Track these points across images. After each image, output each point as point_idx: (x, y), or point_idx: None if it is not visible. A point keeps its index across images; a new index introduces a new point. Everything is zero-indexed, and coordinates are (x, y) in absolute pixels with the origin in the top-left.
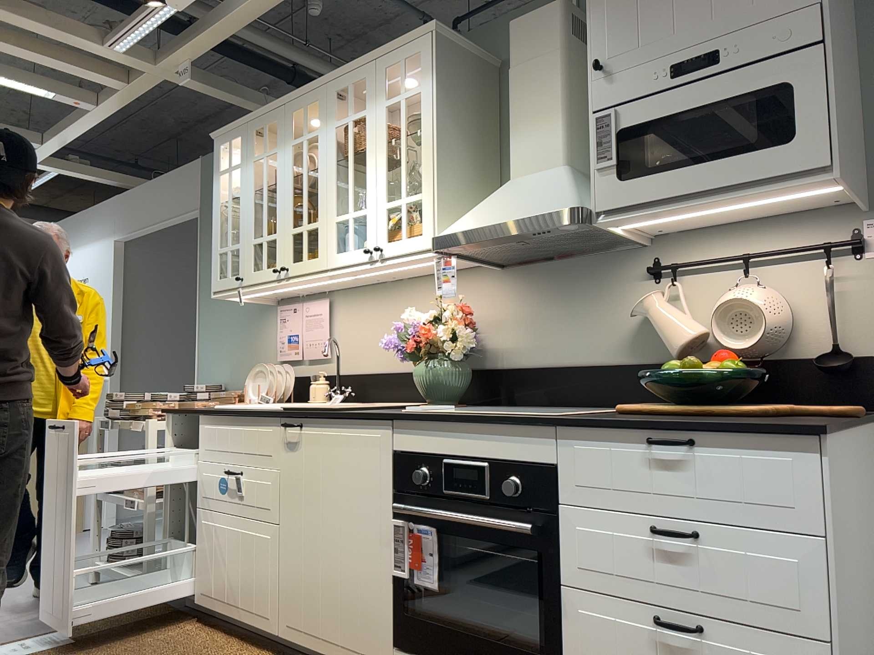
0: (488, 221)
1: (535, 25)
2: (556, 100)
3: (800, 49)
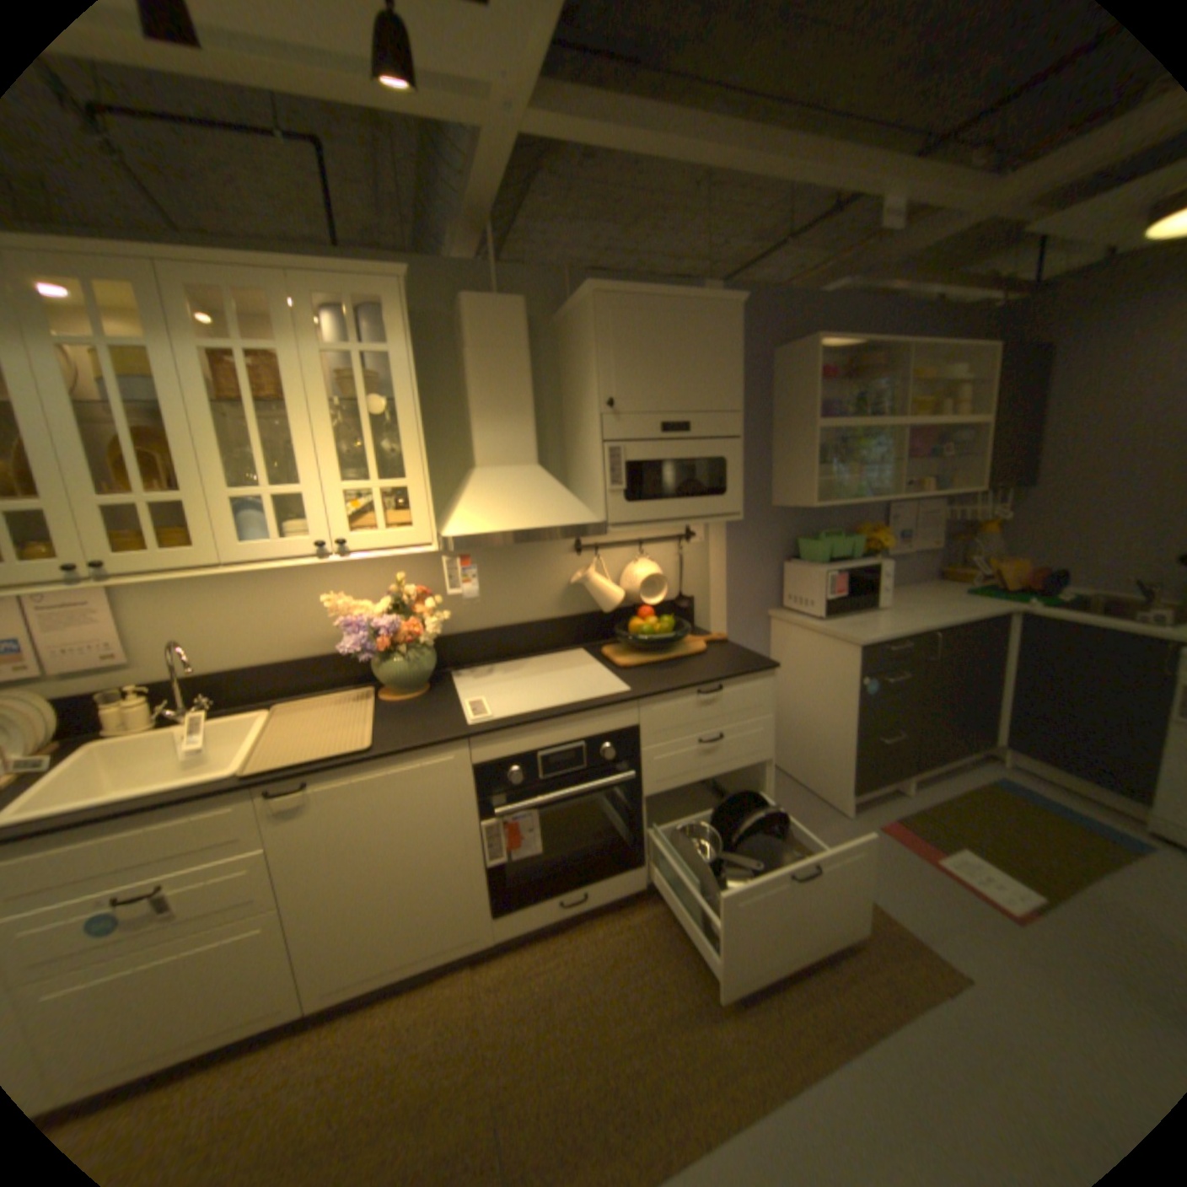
0: (513, 525)
1: (500, 312)
2: (527, 401)
3: (730, 438)
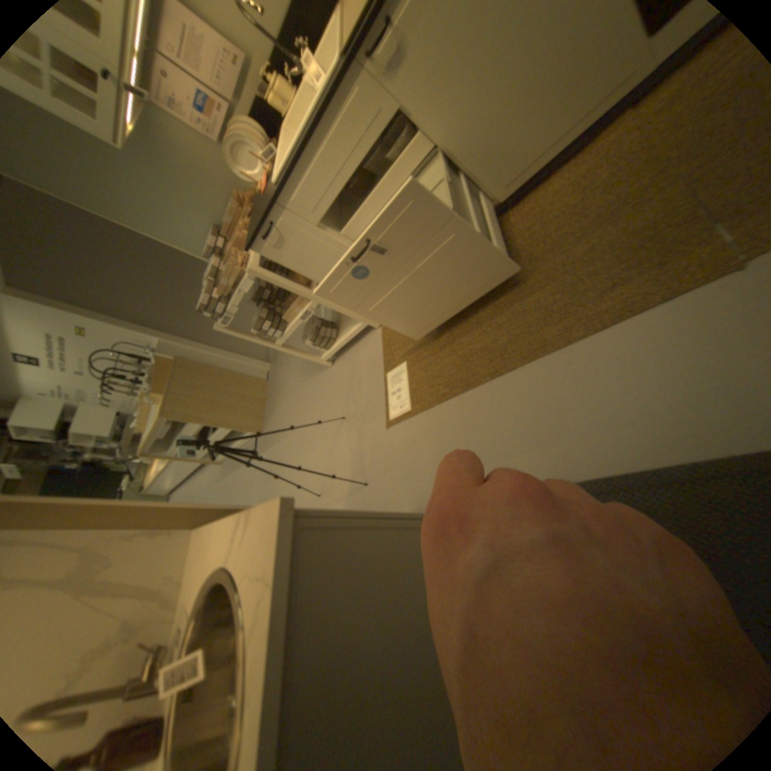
0: None
1: None
2: None
3: None
